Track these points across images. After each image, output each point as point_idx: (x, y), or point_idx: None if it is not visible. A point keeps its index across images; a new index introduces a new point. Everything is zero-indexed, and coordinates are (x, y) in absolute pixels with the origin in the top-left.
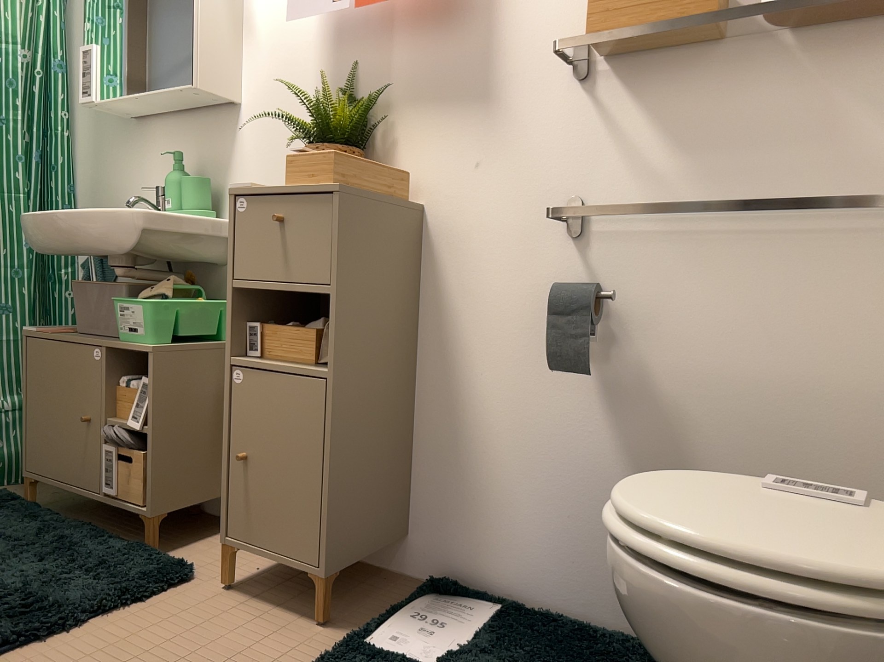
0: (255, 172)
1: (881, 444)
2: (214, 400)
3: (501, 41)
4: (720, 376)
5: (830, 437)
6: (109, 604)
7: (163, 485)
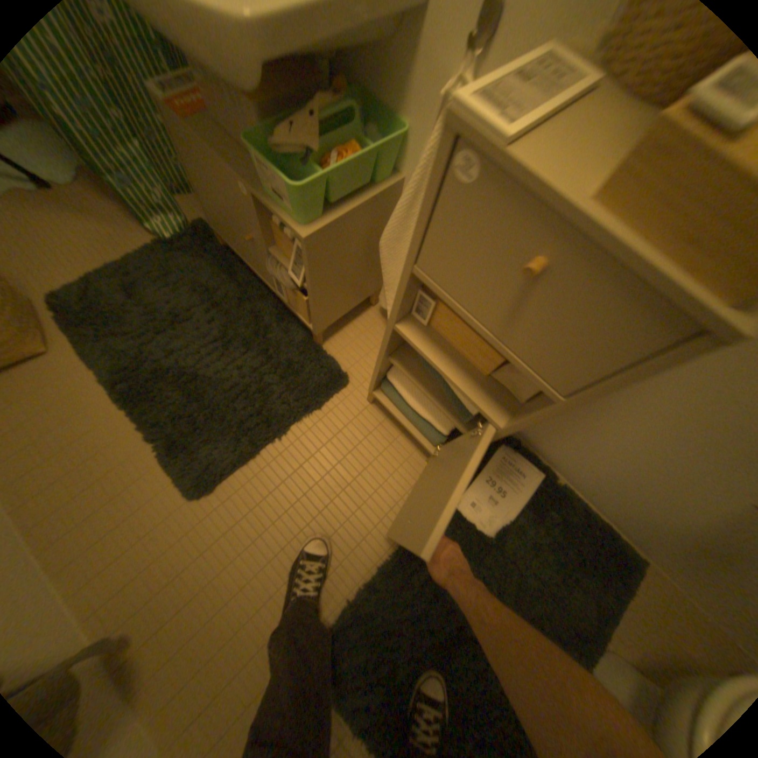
0: None
1: None
2: (366, 247)
3: None
4: None
5: None
6: (302, 419)
7: (325, 317)
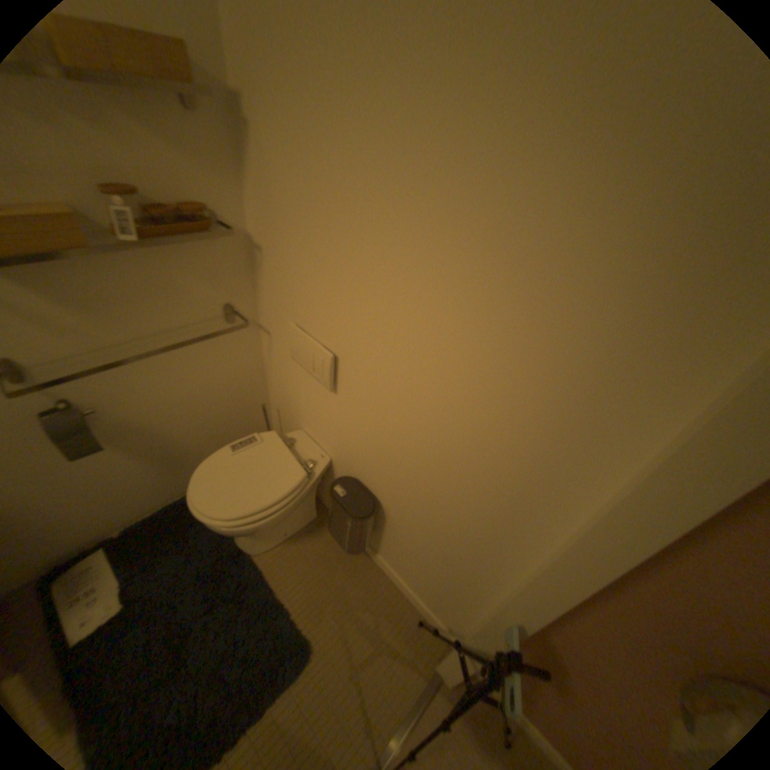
0: None
1: (231, 394)
2: None
3: None
4: (161, 405)
5: (214, 401)
6: None
7: None
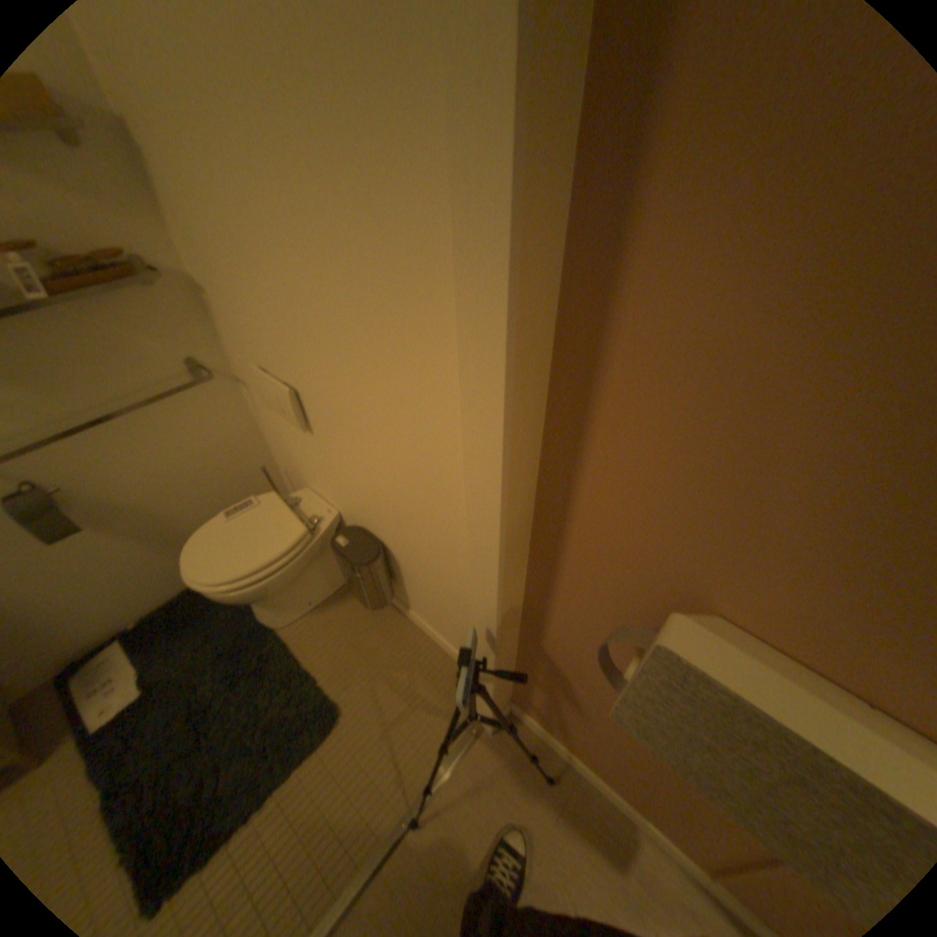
0: None
1: (226, 462)
2: None
3: None
4: (144, 480)
5: (207, 472)
6: None
7: None
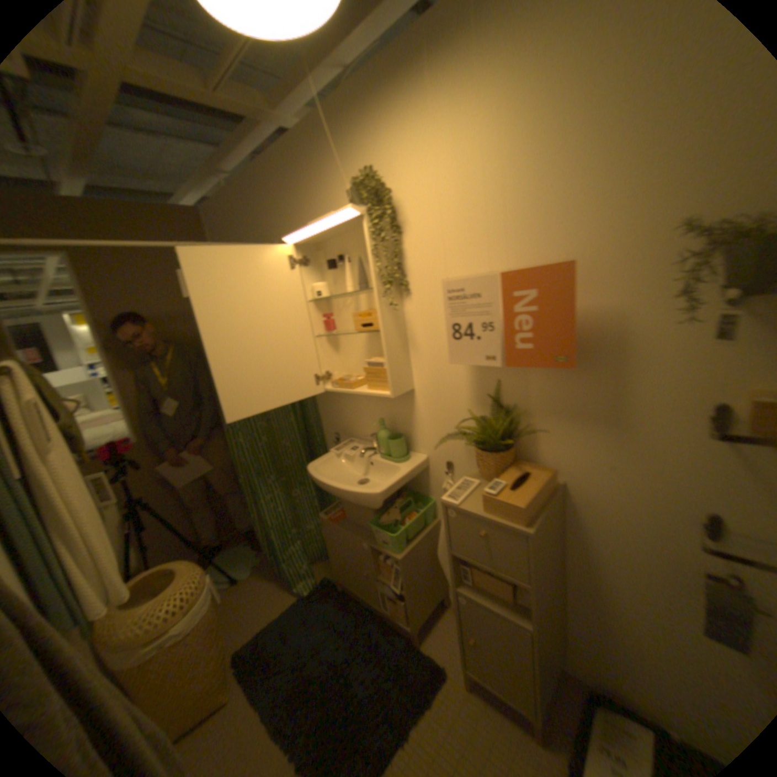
0: (429, 429)
1: None
2: (430, 561)
3: (633, 387)
4: None
5: None
6: (416, 721)
7: (416, 618)
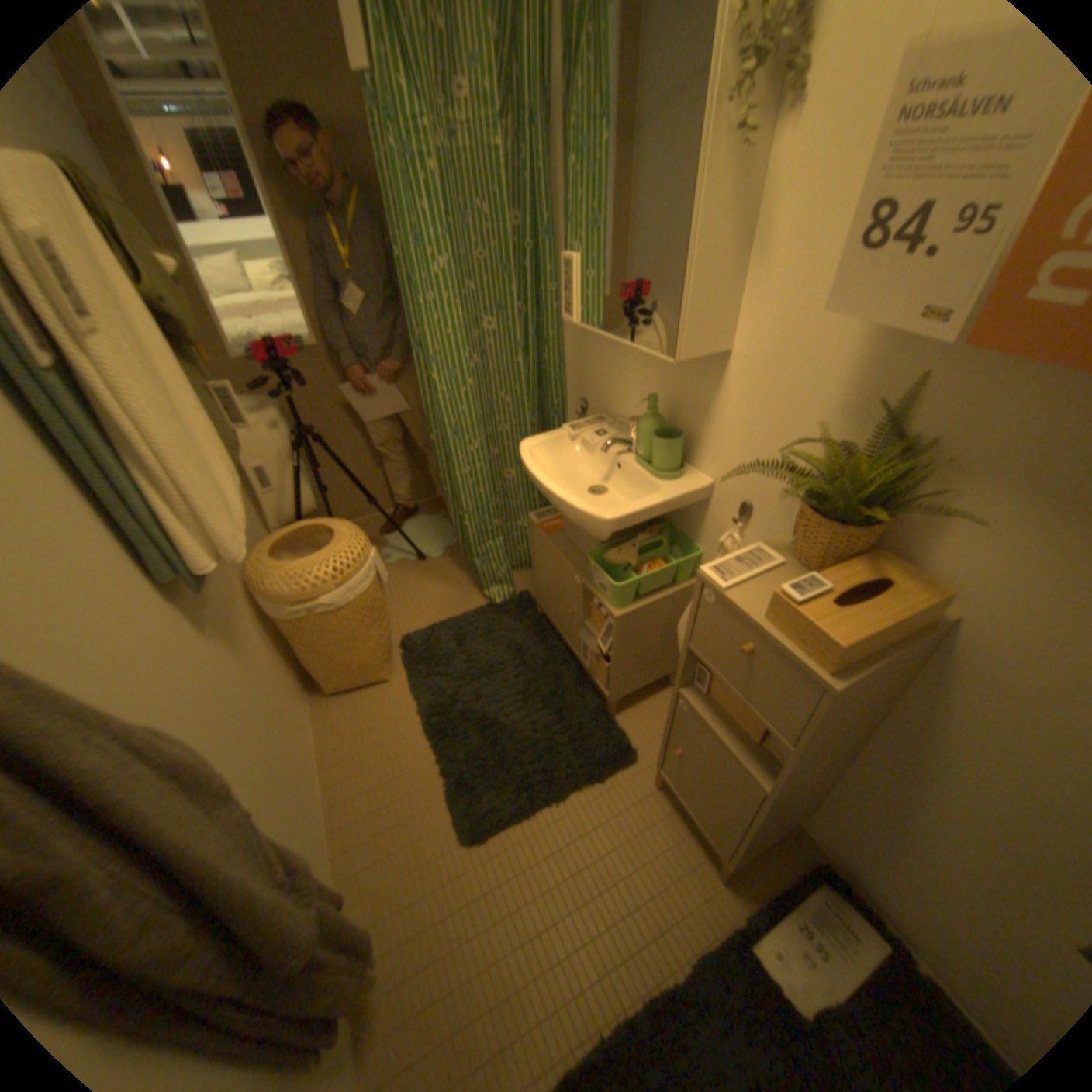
0: (735, 437)
1: None
2: (666, 629)
3: None
4: None
5: None
6: (583, 789)
7: (622, 687)
